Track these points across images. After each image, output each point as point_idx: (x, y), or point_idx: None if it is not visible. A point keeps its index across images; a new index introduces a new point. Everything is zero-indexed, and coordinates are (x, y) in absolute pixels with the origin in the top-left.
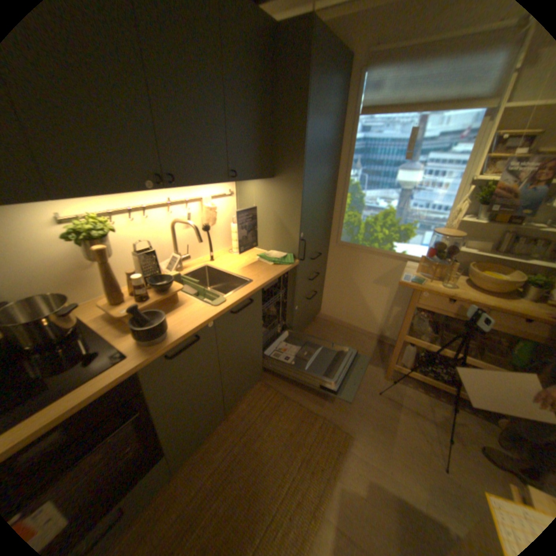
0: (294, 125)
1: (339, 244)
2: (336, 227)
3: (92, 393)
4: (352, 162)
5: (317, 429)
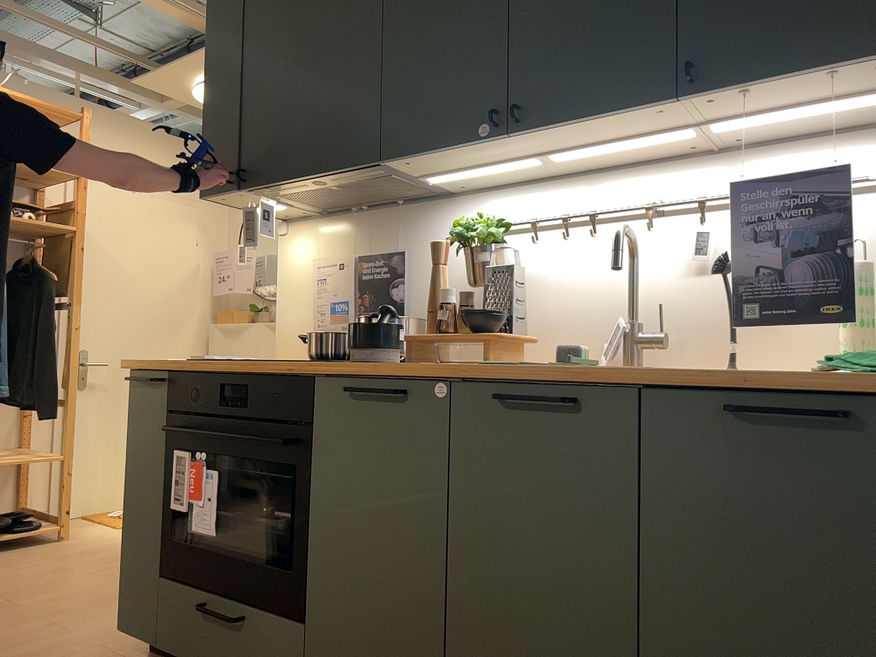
0: None
1: None
2: None
3: (278, 368)
4: None
5: None
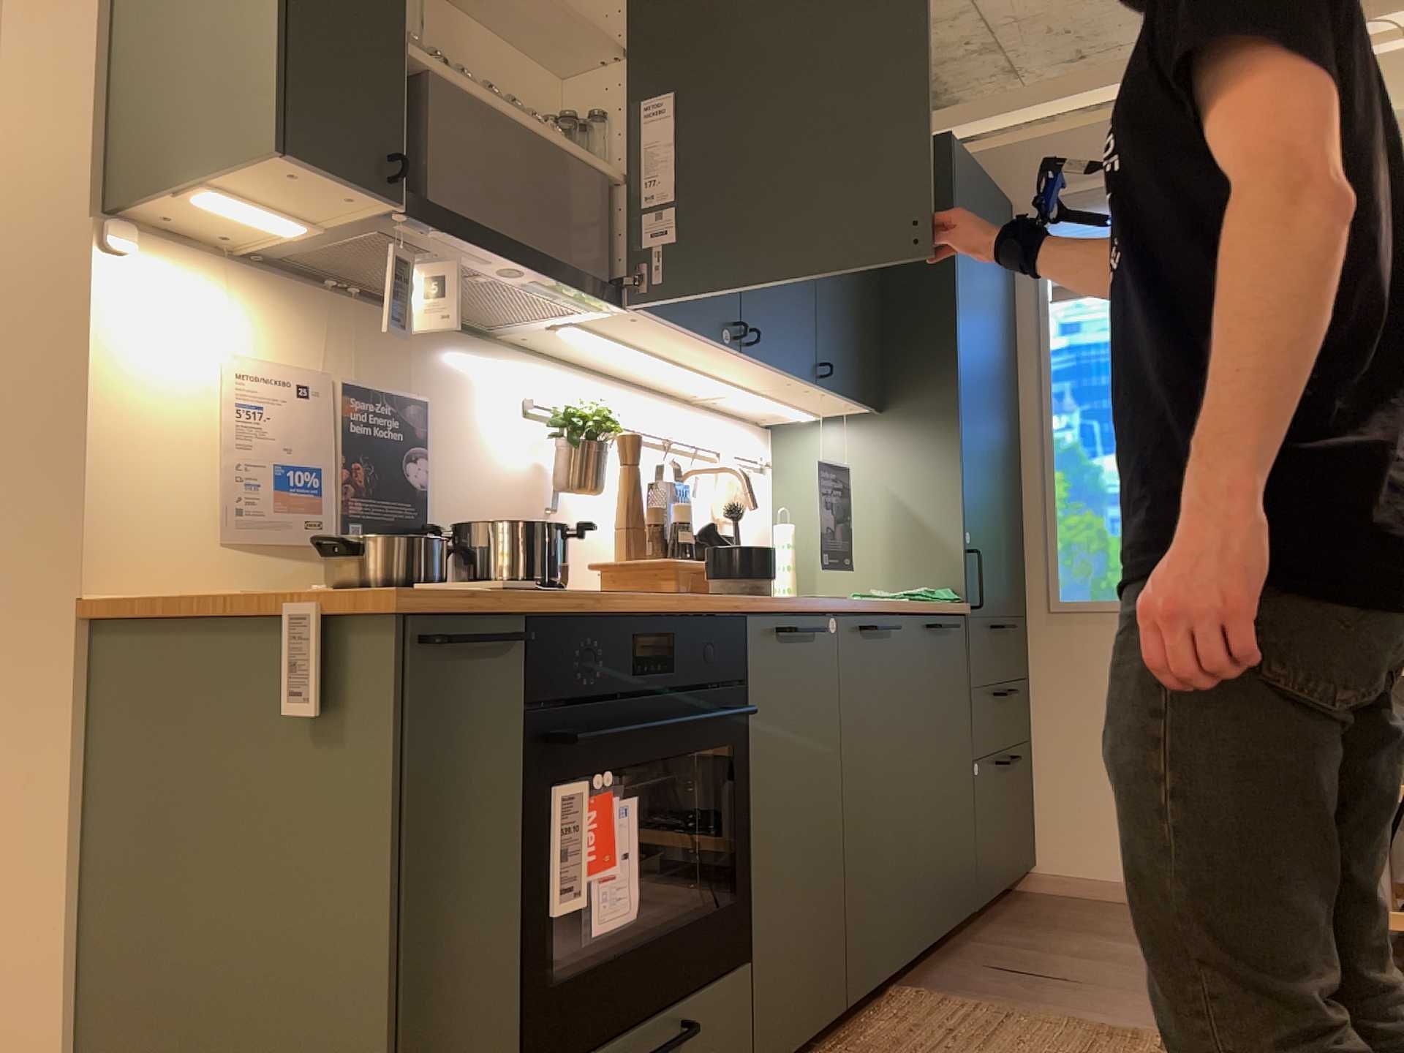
0: (930, 300)
1: (1061, 609)
2: (1043, 564)
3: (702, 606)
4: (1052, 397)
5: (1155, 1049)
